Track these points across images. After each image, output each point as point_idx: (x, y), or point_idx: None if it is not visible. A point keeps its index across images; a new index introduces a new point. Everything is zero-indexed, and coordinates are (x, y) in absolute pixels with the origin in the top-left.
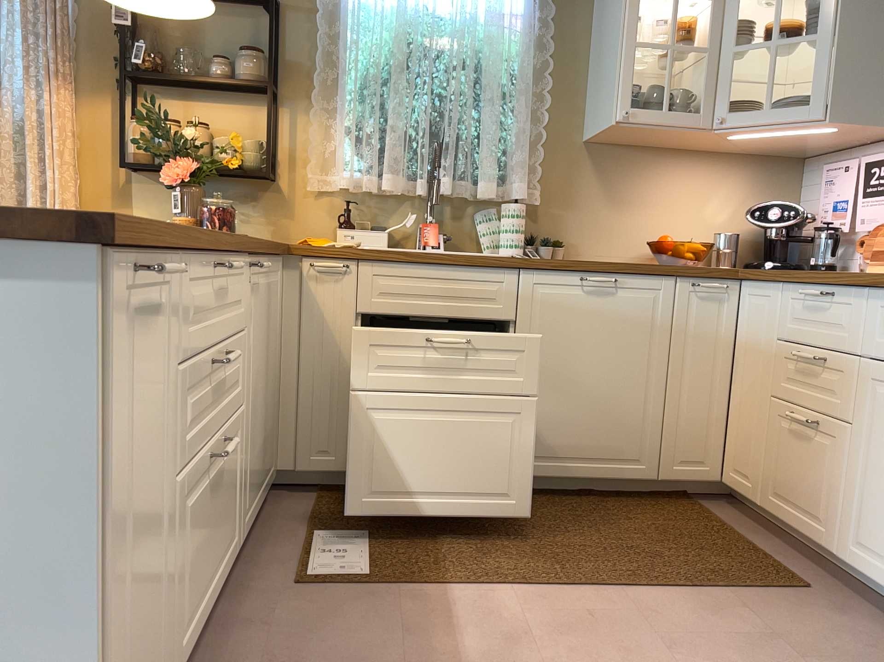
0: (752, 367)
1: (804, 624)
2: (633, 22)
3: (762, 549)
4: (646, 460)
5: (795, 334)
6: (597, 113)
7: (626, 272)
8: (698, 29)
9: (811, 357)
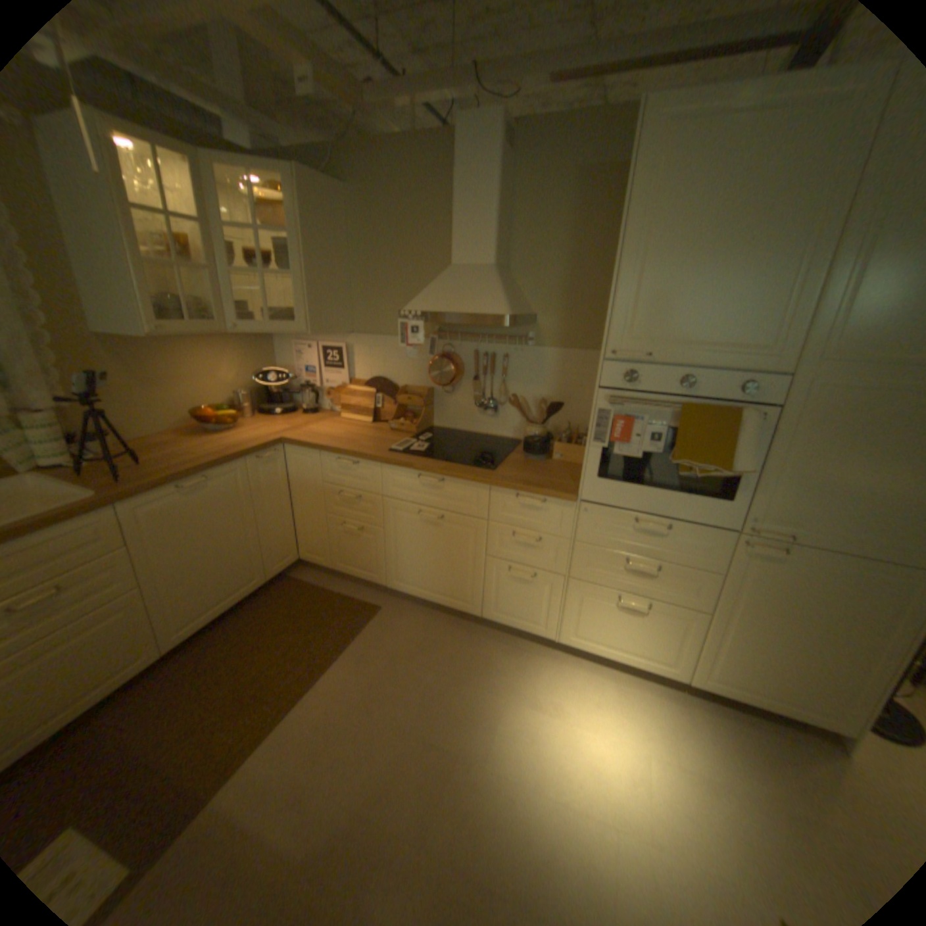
0: (305, 497)
1: (395, 636)
2: (131, 240)
3: (344, 595)
4: (257, 578)
5: (335, 481)
6: (104, 314)
7: (210, 470)
8: (182, 239)
9: (353, 497)
